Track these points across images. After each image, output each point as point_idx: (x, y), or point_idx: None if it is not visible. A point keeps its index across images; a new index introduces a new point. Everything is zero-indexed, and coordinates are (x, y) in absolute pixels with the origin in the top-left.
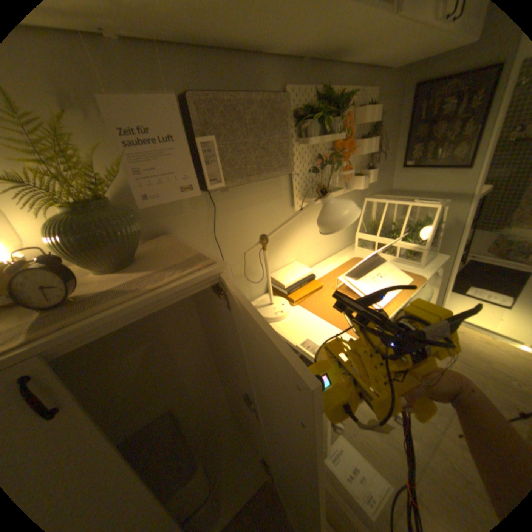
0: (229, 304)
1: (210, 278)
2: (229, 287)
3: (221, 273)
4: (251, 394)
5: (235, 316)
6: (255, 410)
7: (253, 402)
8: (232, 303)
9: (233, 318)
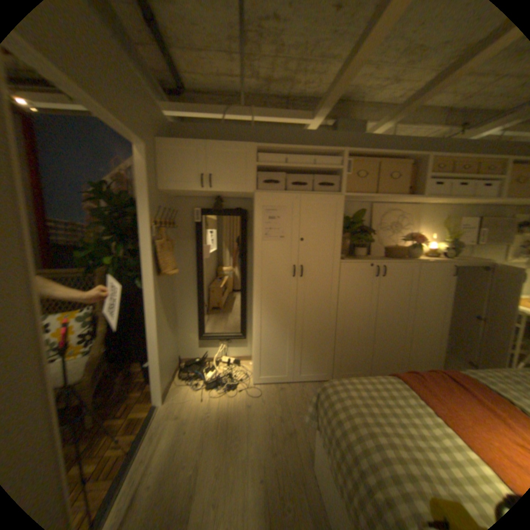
0: (492, 273)
1: (490, 264)
2: (493, 268)
3: (493, 263)
4: (485, 312)
5: (492, 278)
6: (484, 321)
7: (484, 317)
8: (493, 274)
9: (491, 278)
